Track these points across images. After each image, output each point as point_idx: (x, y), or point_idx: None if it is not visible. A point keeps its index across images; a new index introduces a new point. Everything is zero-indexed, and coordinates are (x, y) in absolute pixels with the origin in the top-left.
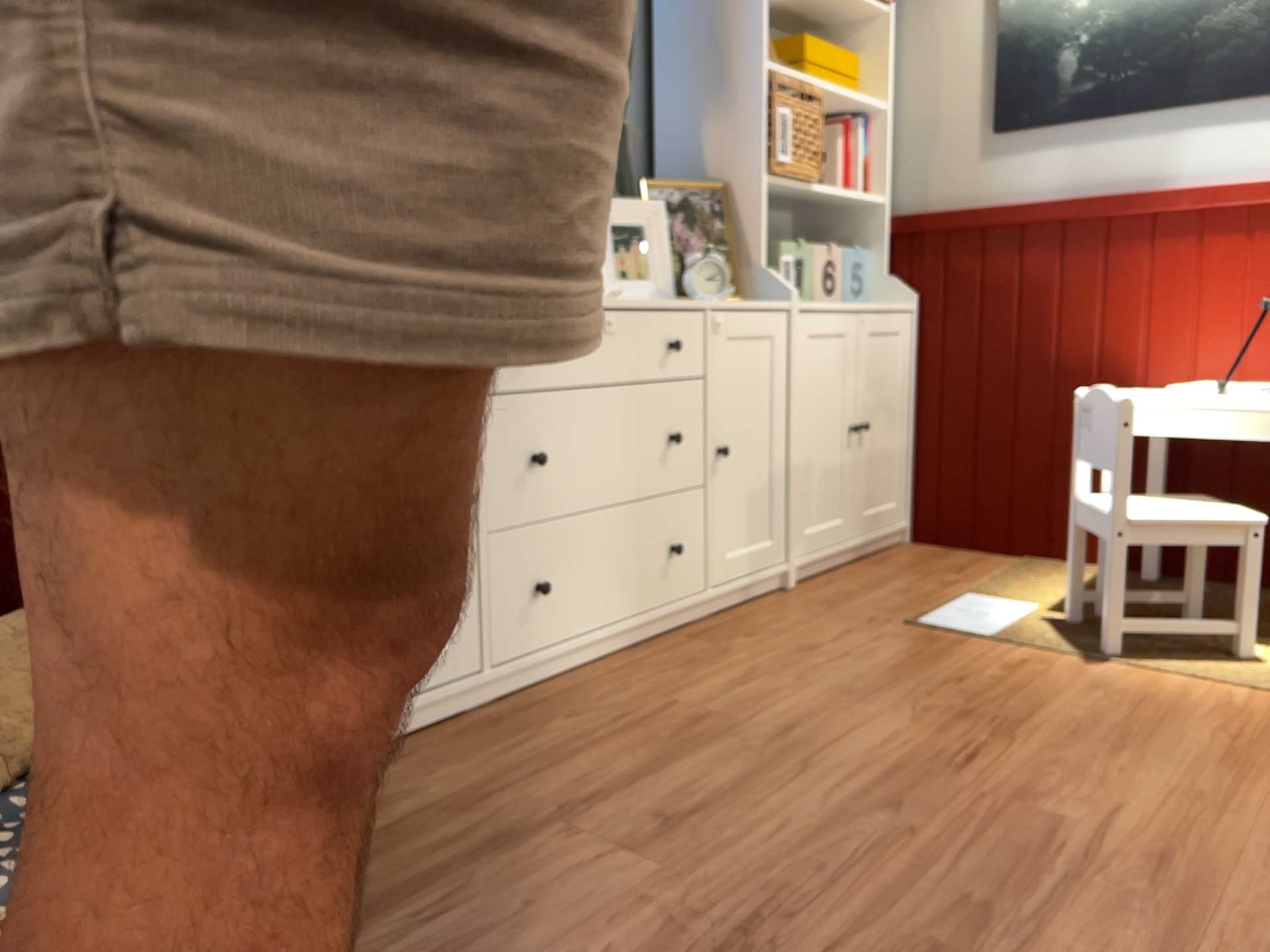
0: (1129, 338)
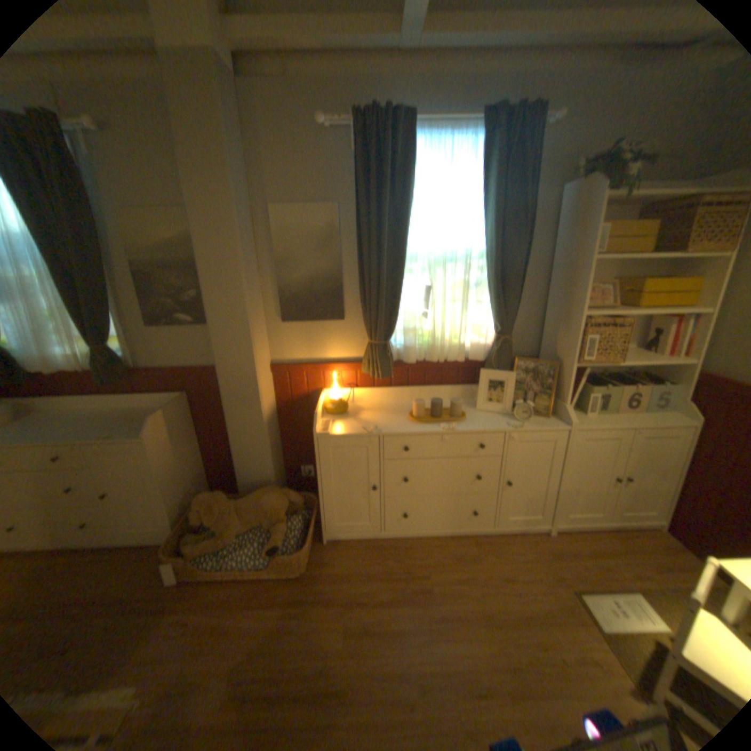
0: None
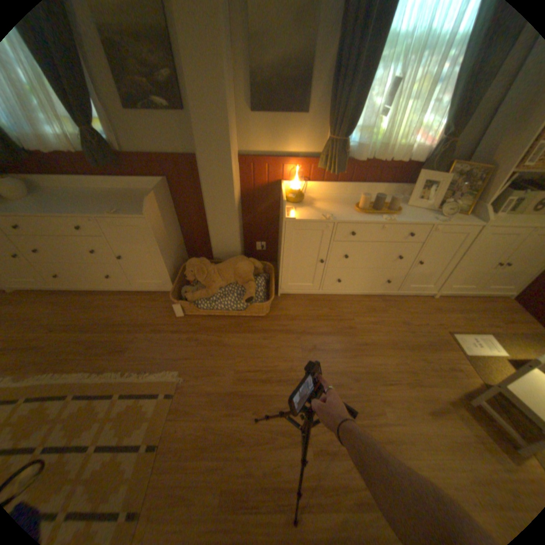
0: None
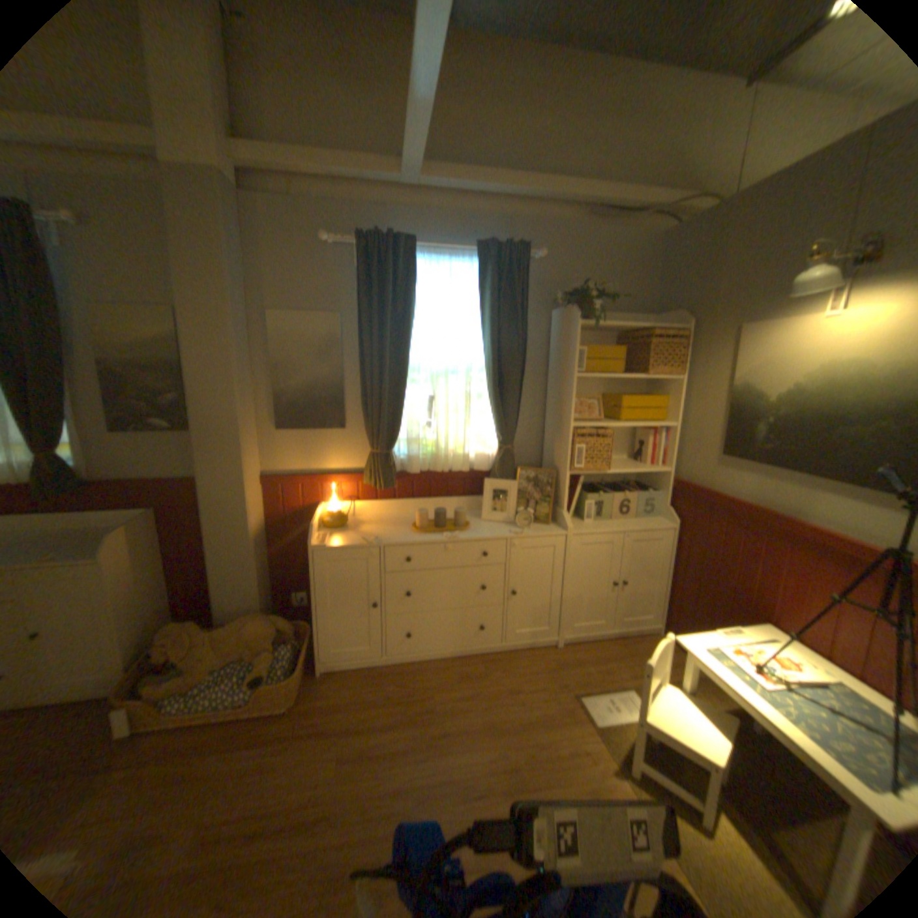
0: (773, 596)
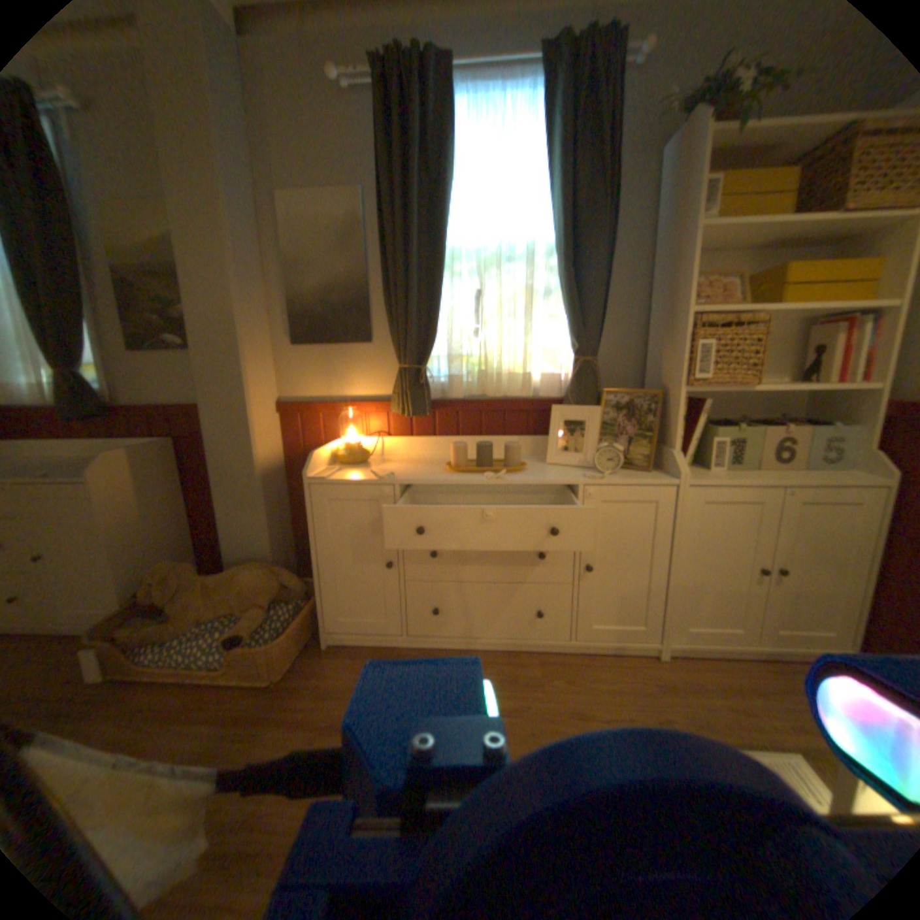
0: None
